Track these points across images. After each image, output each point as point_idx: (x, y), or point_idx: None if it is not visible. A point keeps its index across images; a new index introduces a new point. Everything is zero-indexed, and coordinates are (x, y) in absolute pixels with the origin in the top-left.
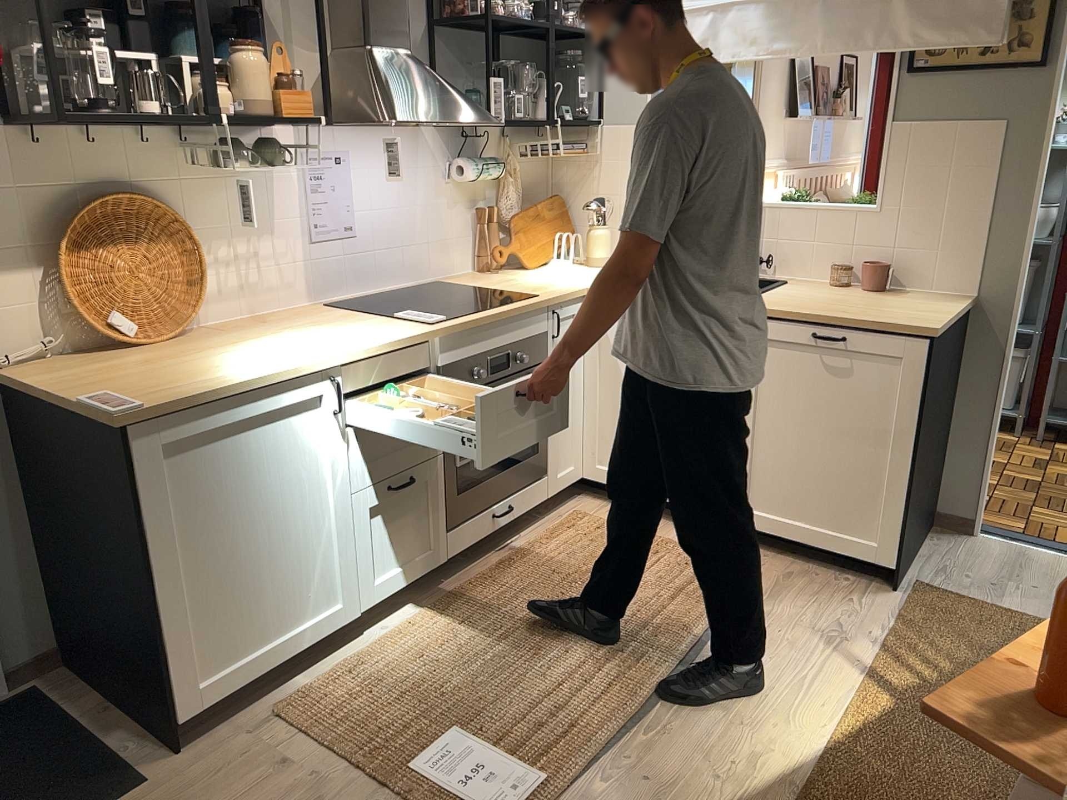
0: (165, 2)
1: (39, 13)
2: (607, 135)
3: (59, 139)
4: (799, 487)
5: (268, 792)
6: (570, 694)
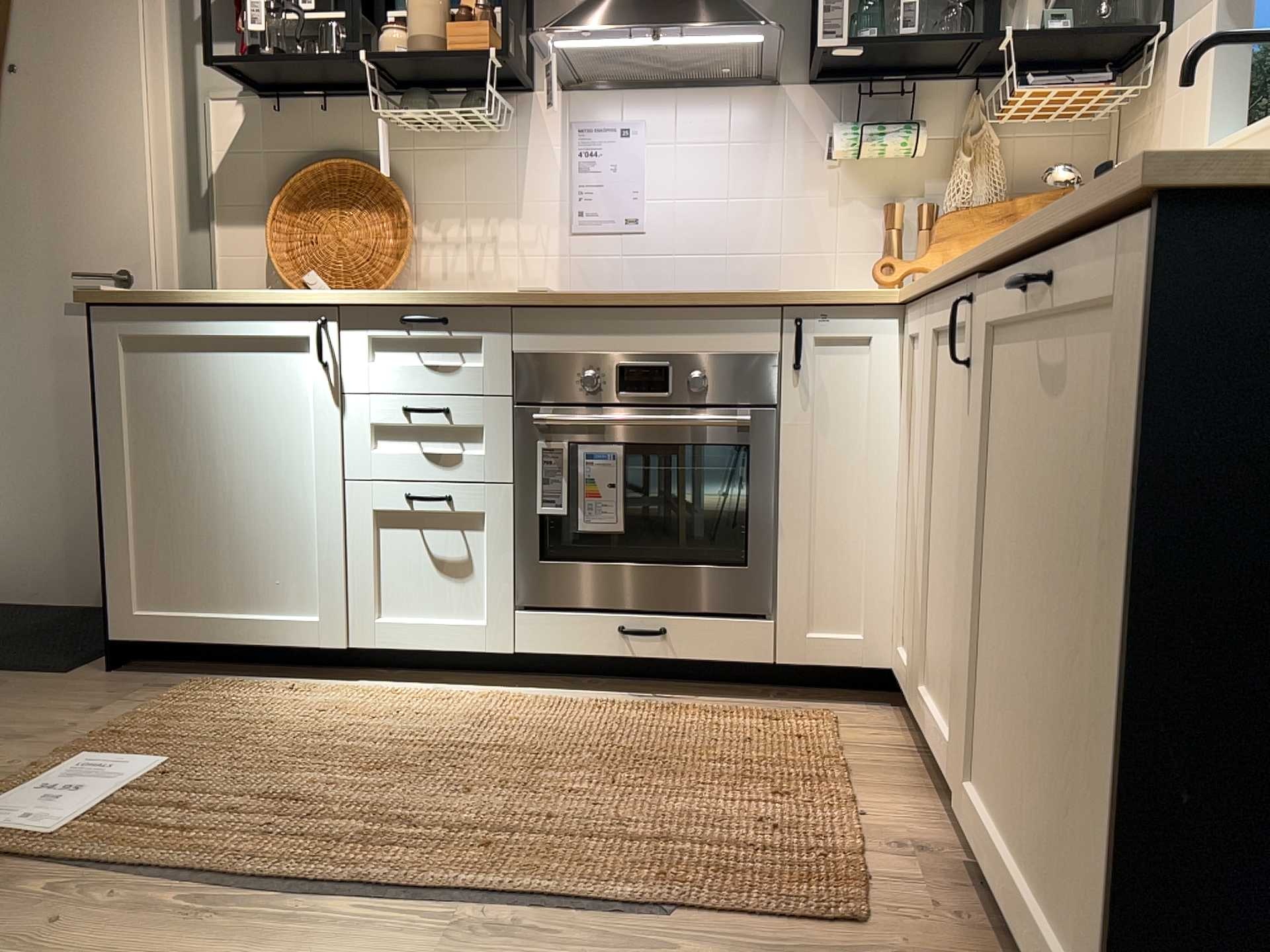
0: None
1: None
2: (1167, 53)
3: (301, 109)
4: (1023, 748)
5: (43, 718)
6: (270, 819)
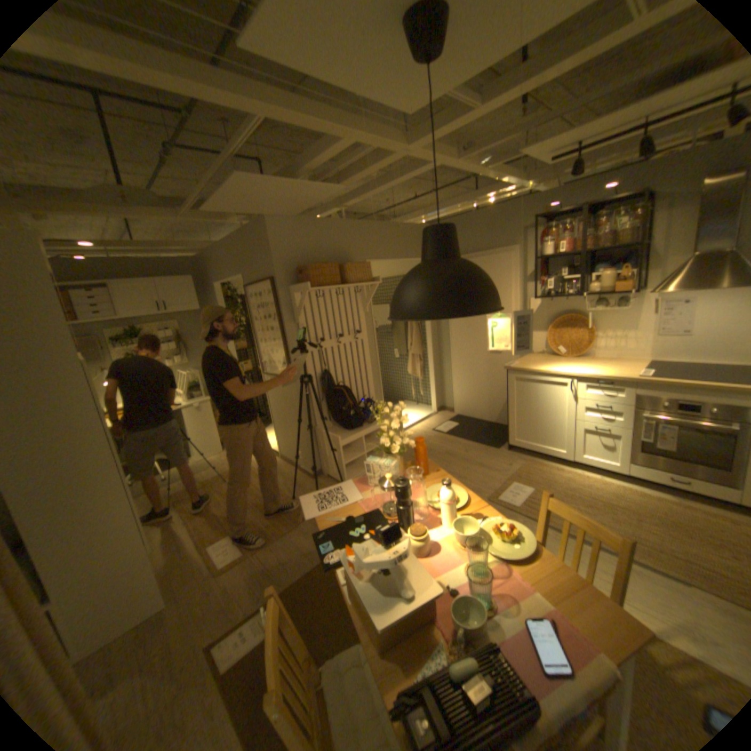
0: (603, 253)
1: (560, 266)
2: None
3: (558, 298)
4: None
5: (499, 463)
6: None
